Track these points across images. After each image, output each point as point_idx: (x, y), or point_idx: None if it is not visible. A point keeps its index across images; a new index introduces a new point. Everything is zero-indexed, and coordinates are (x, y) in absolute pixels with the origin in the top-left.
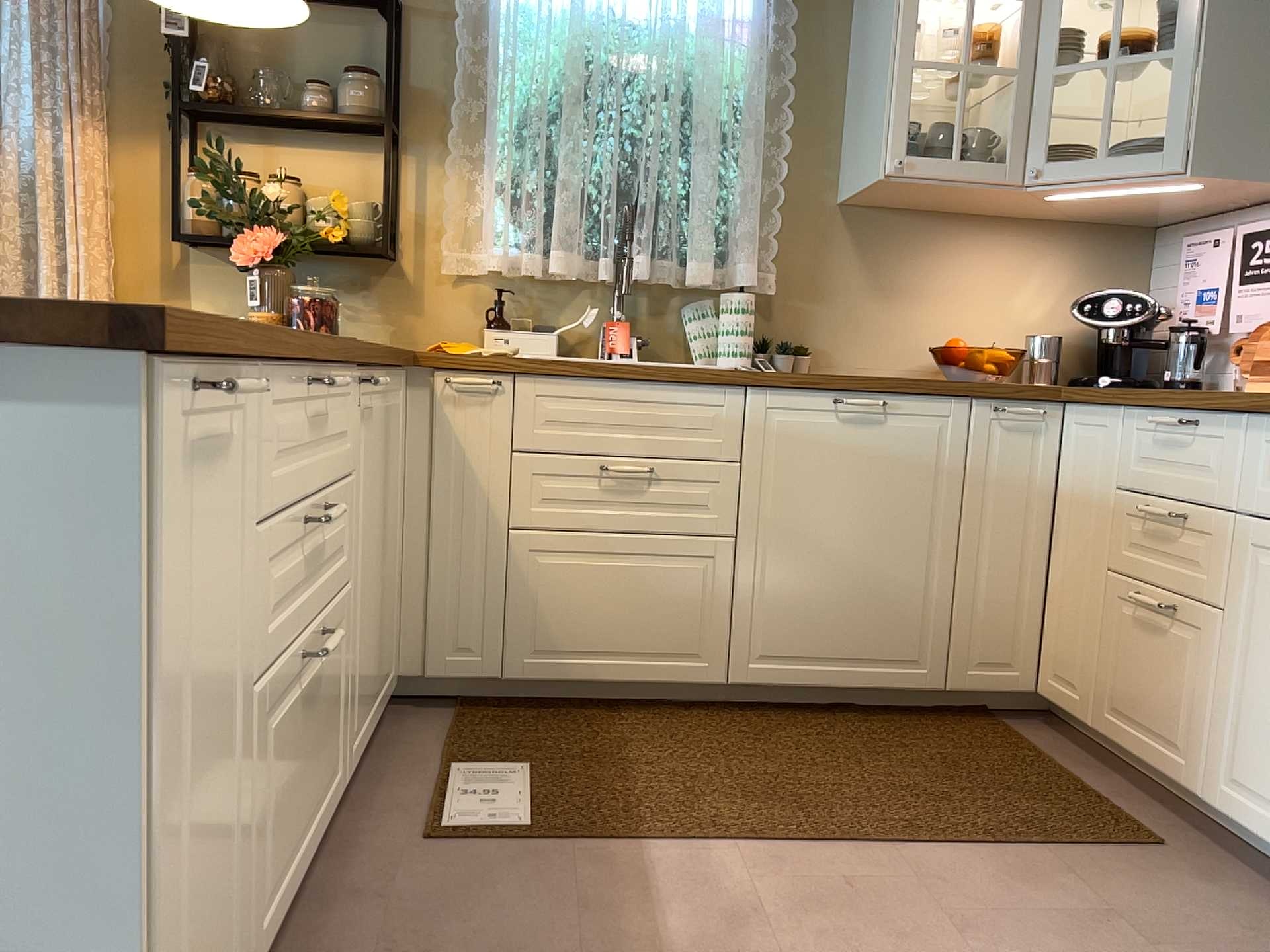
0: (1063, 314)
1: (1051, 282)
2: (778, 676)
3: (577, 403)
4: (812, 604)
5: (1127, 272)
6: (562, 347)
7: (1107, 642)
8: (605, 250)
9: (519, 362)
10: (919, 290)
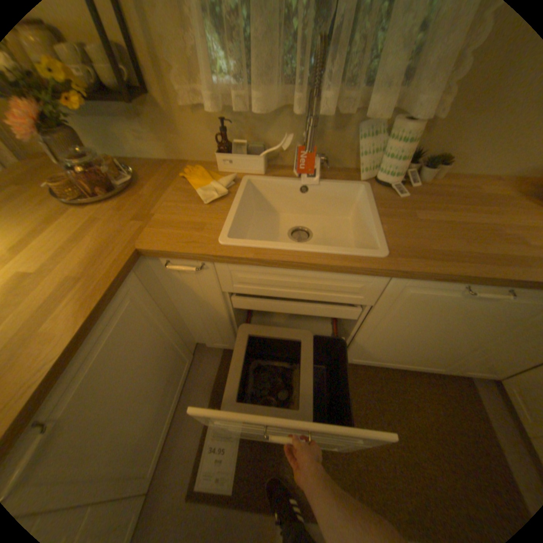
0: None
1: None
2: (365, 363)
3: (260, 275)
4: (394, 351)
5: None
6: (270, 155)
7: None
8: (299, 81)
9: (213, 257)
10: None
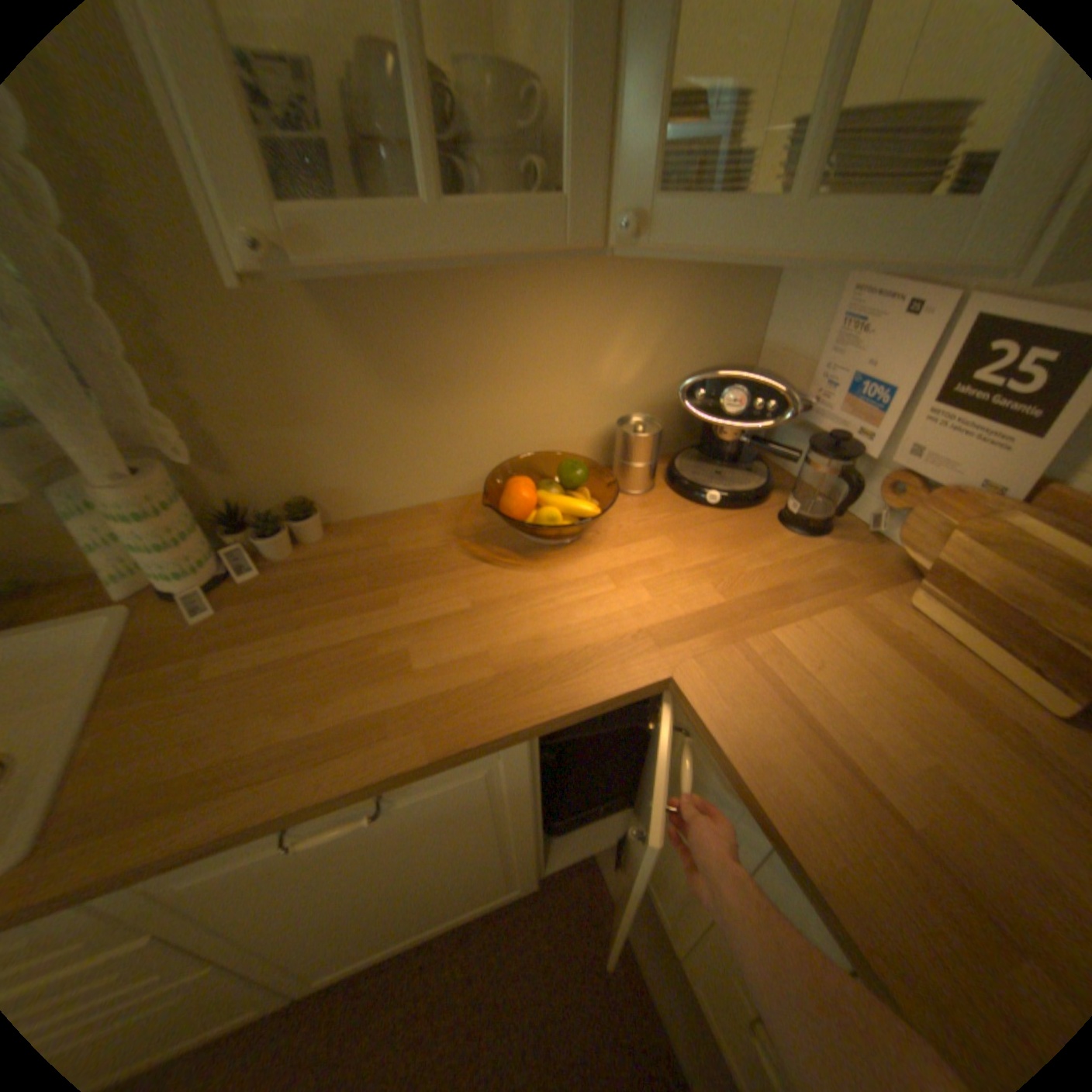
0: (662, 369)
1: (649, 327)
2: (348, 972)
3: None
4: (362, 936)
5: (748, 293)
6: None
7: (707, 958)
8: None
9: None
10: (459, 375)
